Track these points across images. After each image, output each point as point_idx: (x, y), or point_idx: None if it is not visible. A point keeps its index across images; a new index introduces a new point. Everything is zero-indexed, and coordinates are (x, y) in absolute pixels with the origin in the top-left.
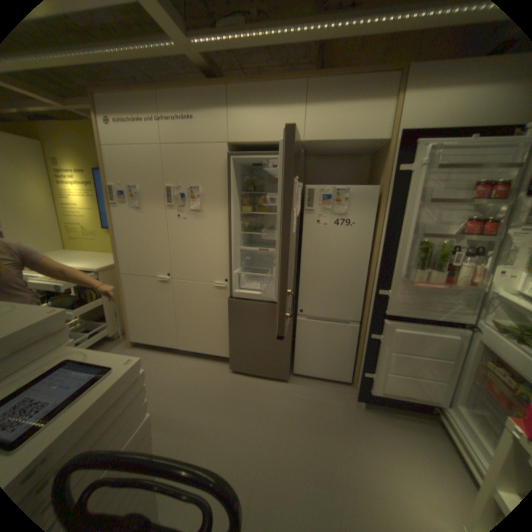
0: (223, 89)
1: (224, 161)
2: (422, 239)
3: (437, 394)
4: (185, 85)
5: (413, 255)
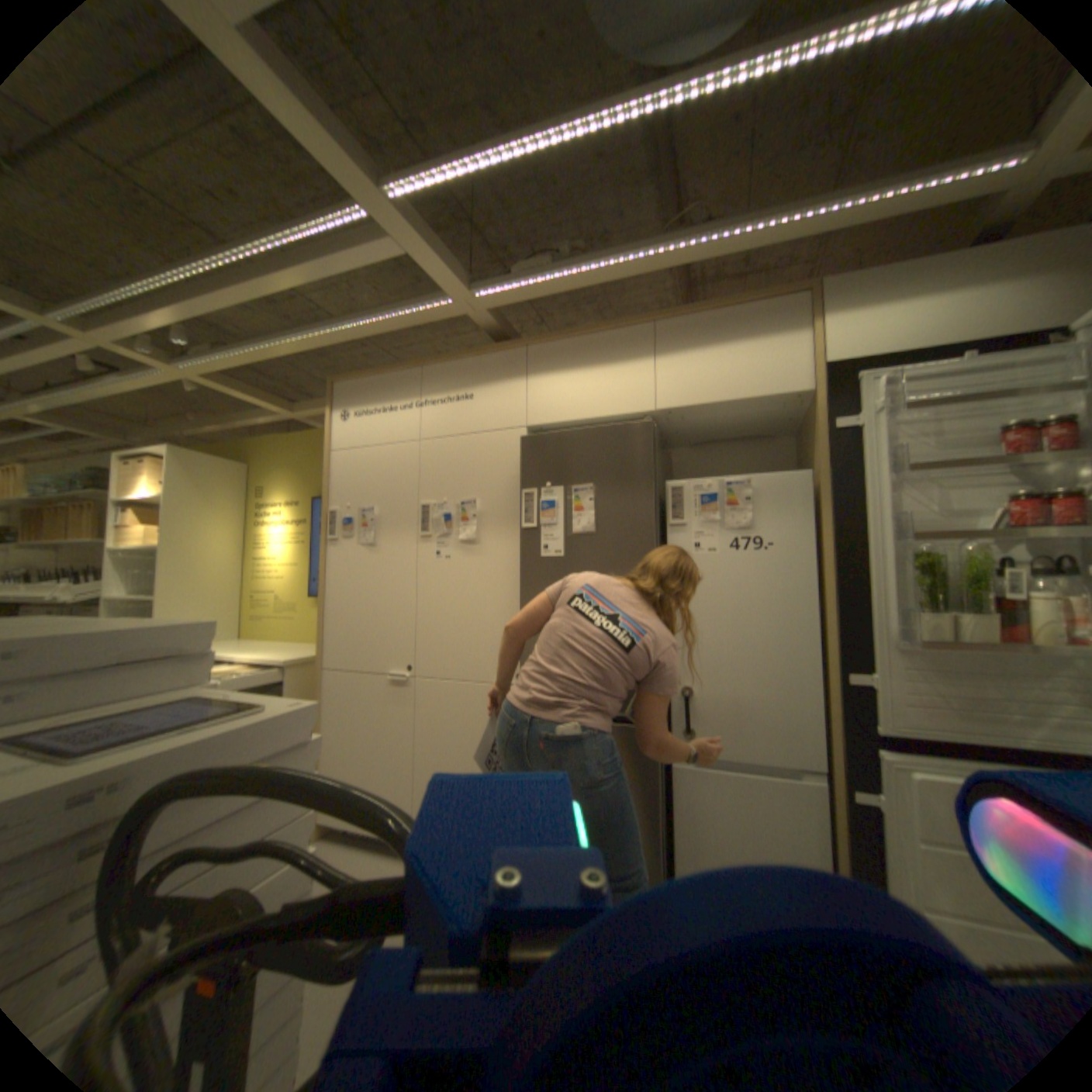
0: (520, 354)
1: (520, 456)
2: (918, 551)
3: None
4: (464, 355)
5: (906, 585)
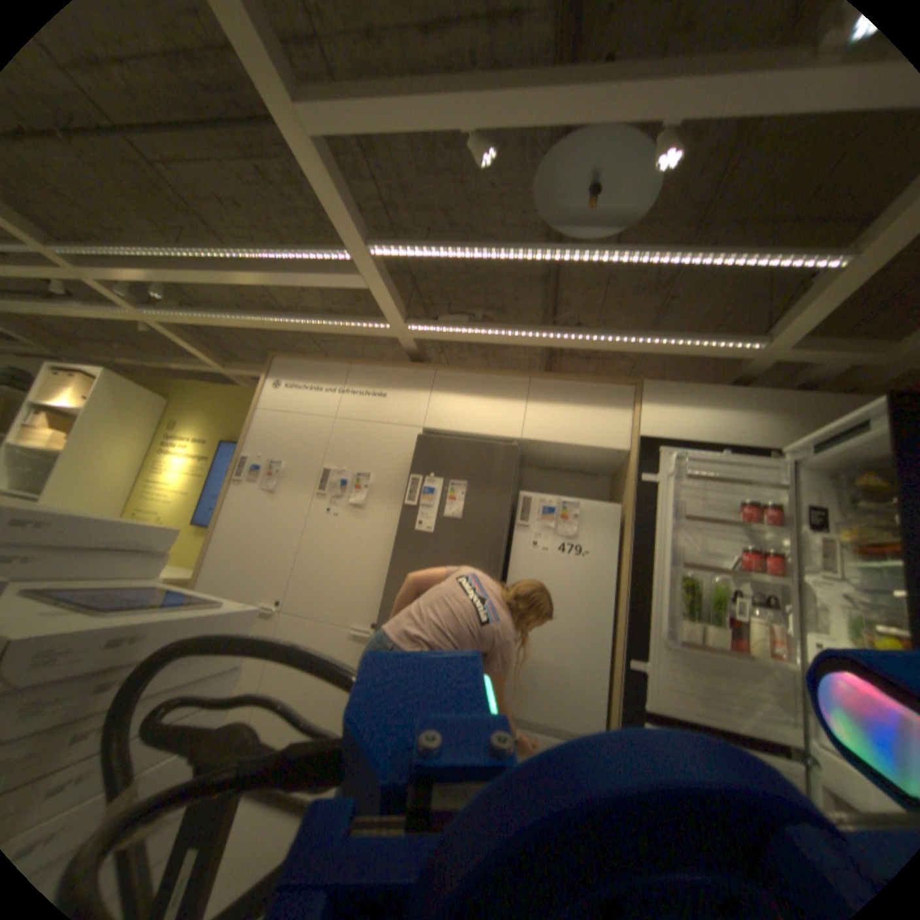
0: (430, 374)
1: (414, 448)
2: (685, 576)
3: None
4: (387, 364)
5: (676, 598)
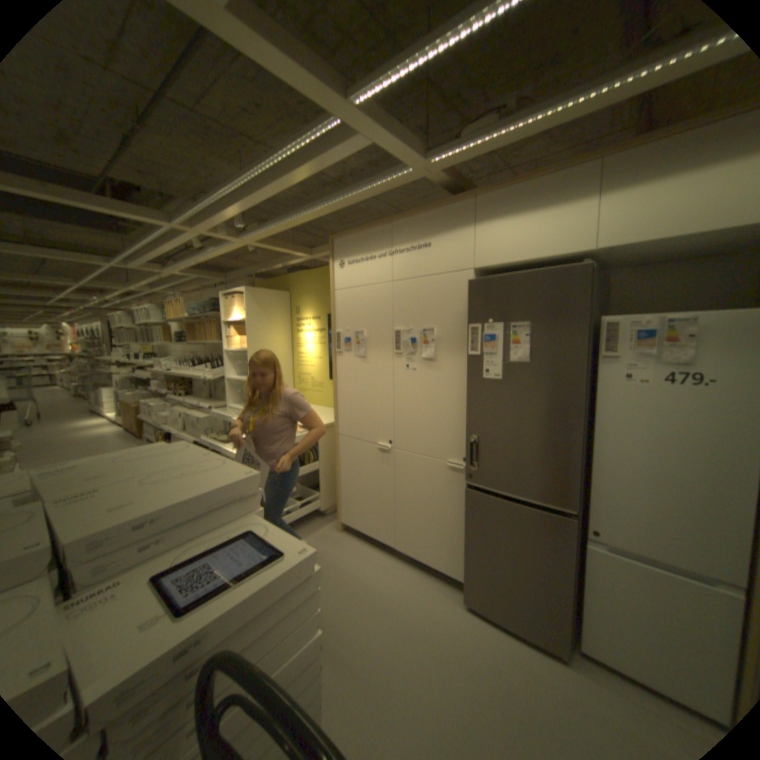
0: (471, 204)
1: (469, 294)
2: None
3: None
4: (425, 210)
5: None
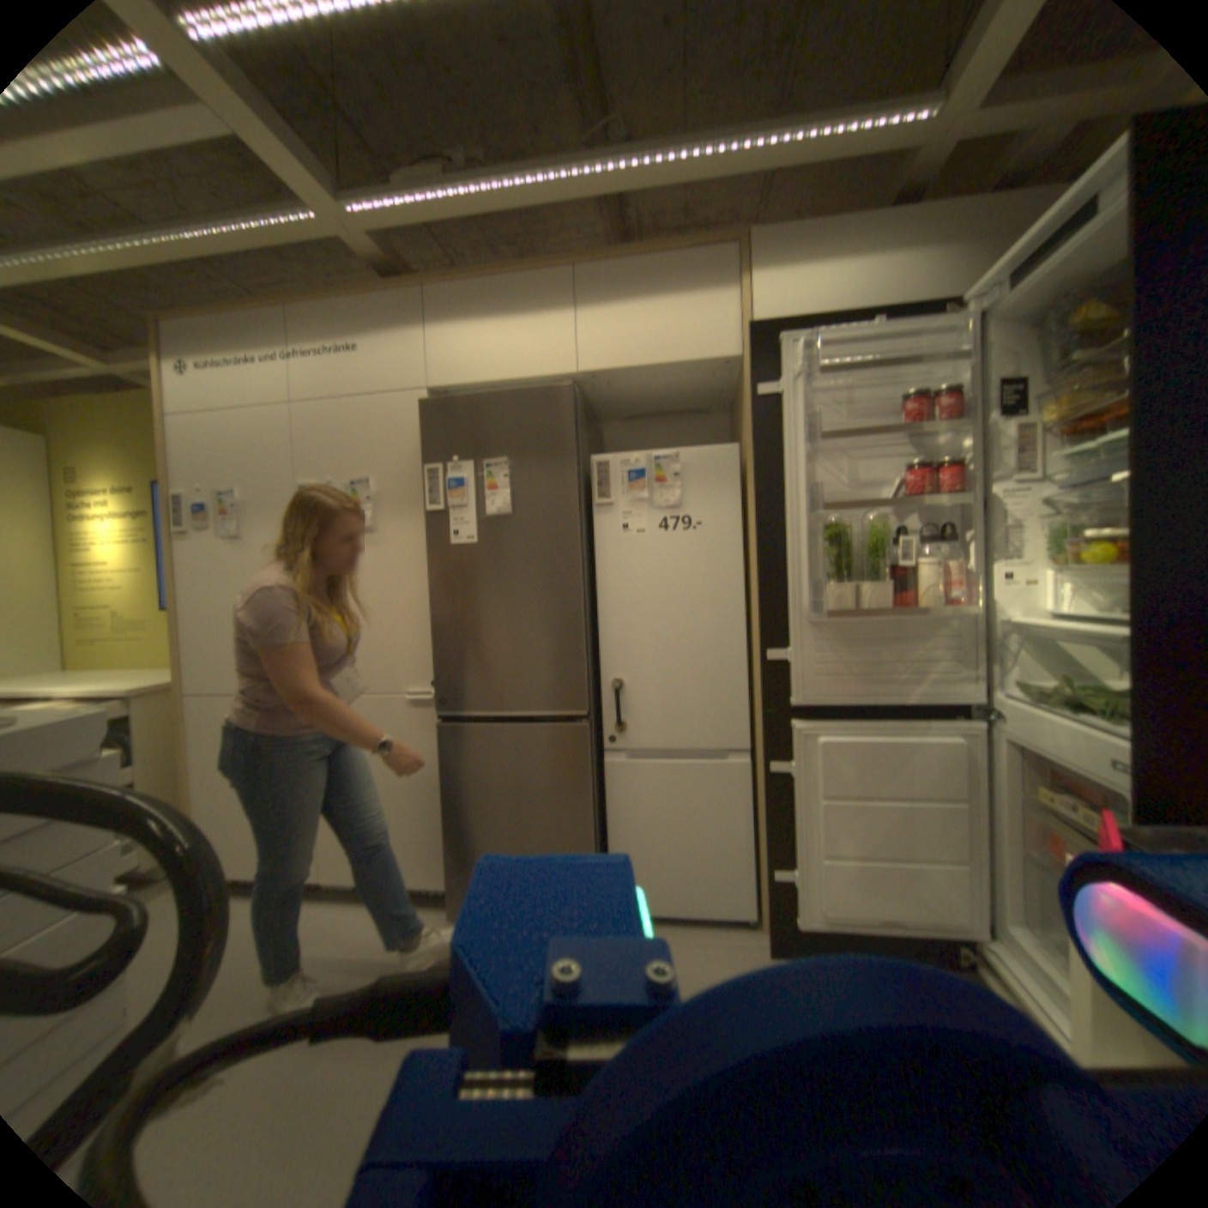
0: (415, 296)
1: (422, 426)
2: (829, 523)
3: (949, 900)
4: (342, 294)
5: (818, 558)
